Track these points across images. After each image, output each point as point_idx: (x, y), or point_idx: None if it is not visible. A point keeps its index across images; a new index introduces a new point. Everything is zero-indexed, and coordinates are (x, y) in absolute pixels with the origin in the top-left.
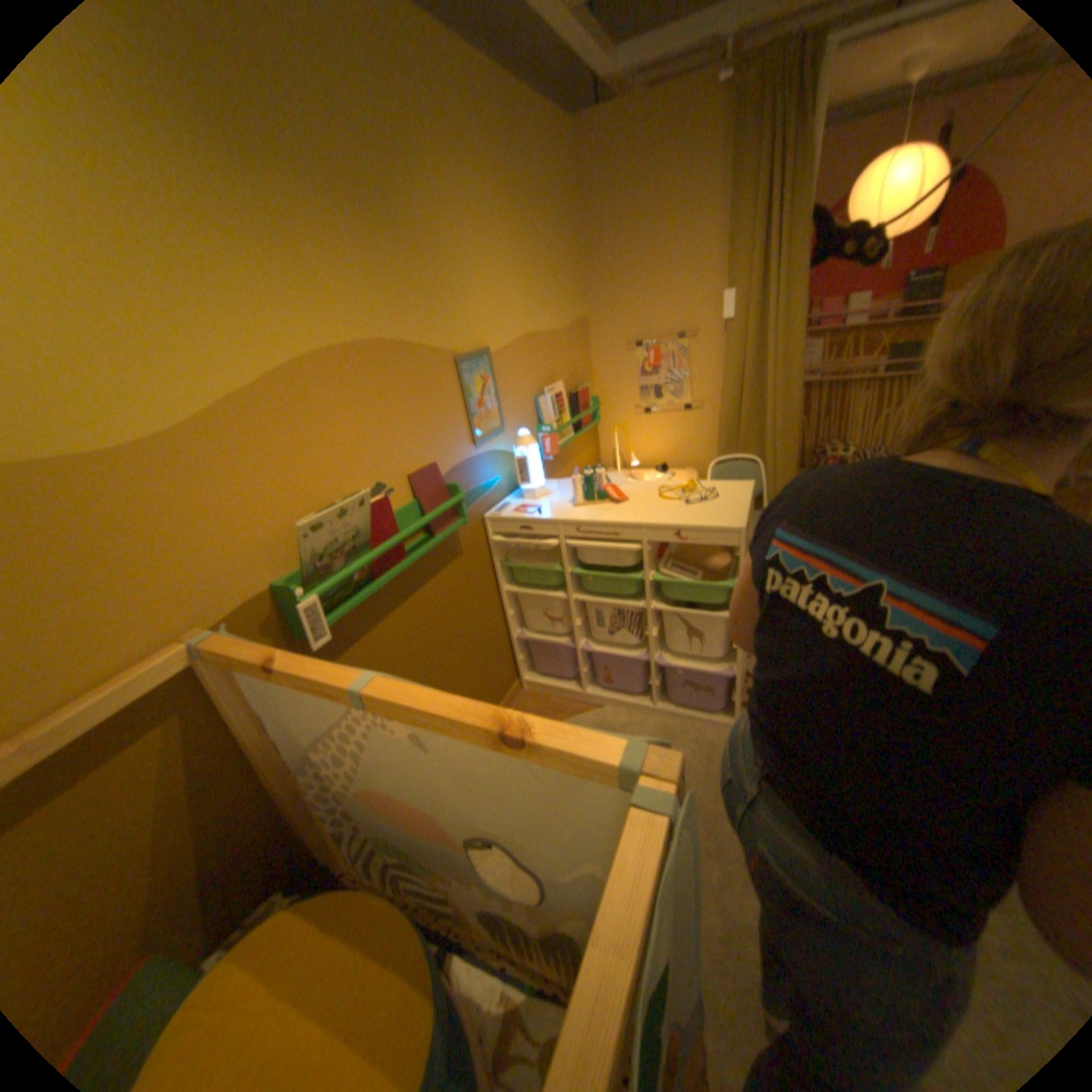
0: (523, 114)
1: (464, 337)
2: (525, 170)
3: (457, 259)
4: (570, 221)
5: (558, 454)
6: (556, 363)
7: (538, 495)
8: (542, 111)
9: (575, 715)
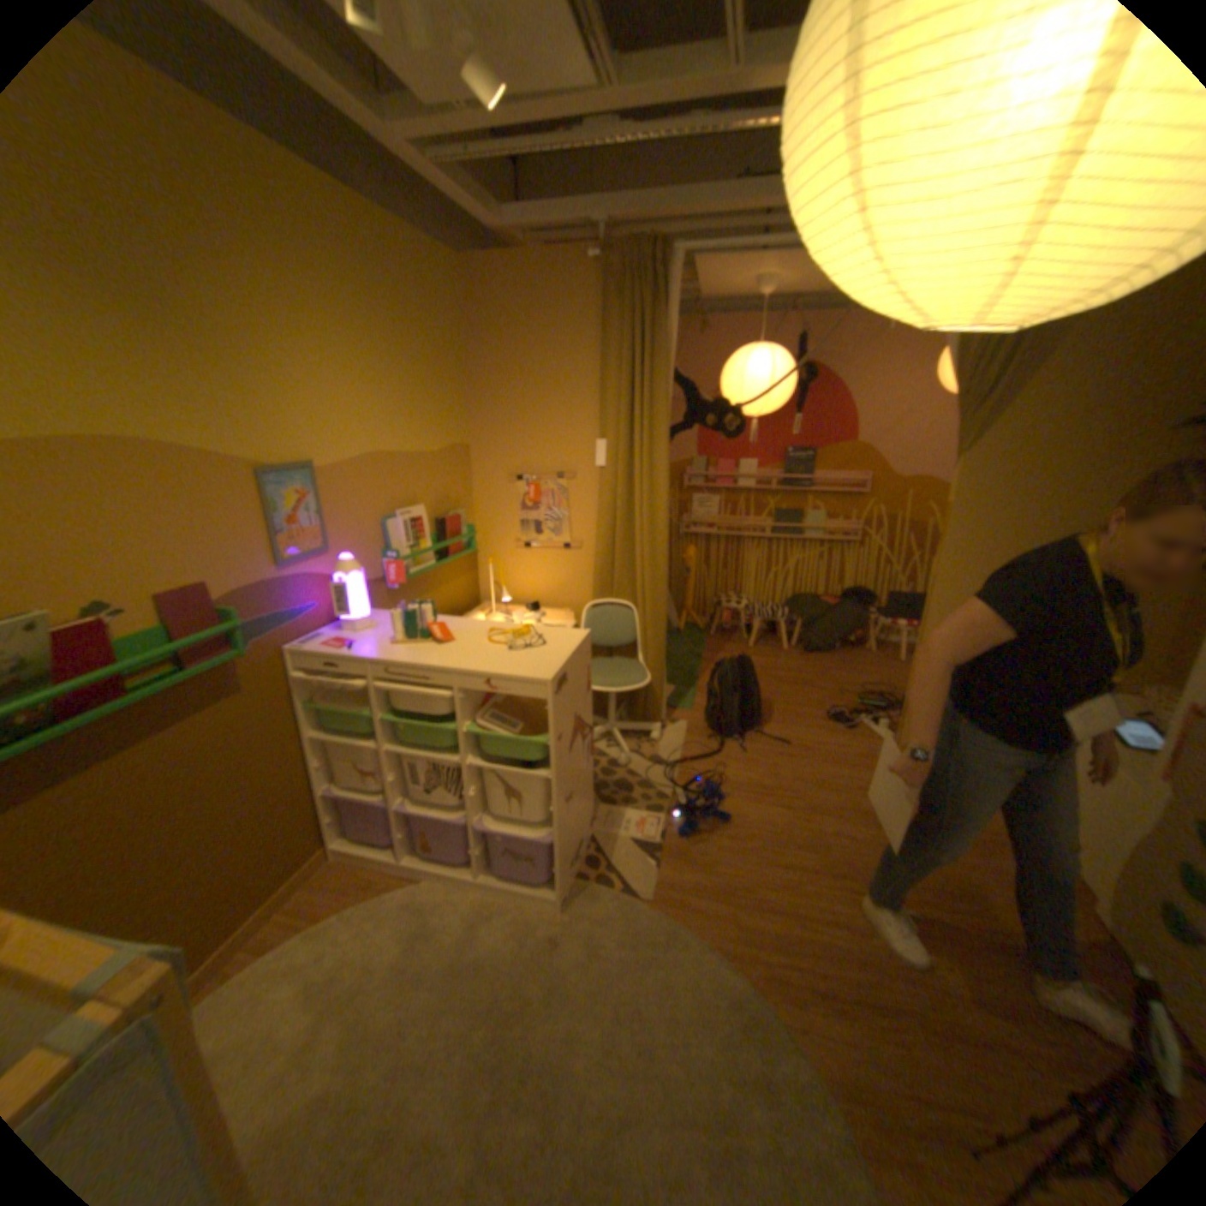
0: (392, 242)
1: (276, 447)
2: (390, 293)
3: (275, 366)
4: (451, 349)
5: (406, 583)
6: (421, 486)
7: (361, 627)
8: (419, 244)
9: (383, 893)
